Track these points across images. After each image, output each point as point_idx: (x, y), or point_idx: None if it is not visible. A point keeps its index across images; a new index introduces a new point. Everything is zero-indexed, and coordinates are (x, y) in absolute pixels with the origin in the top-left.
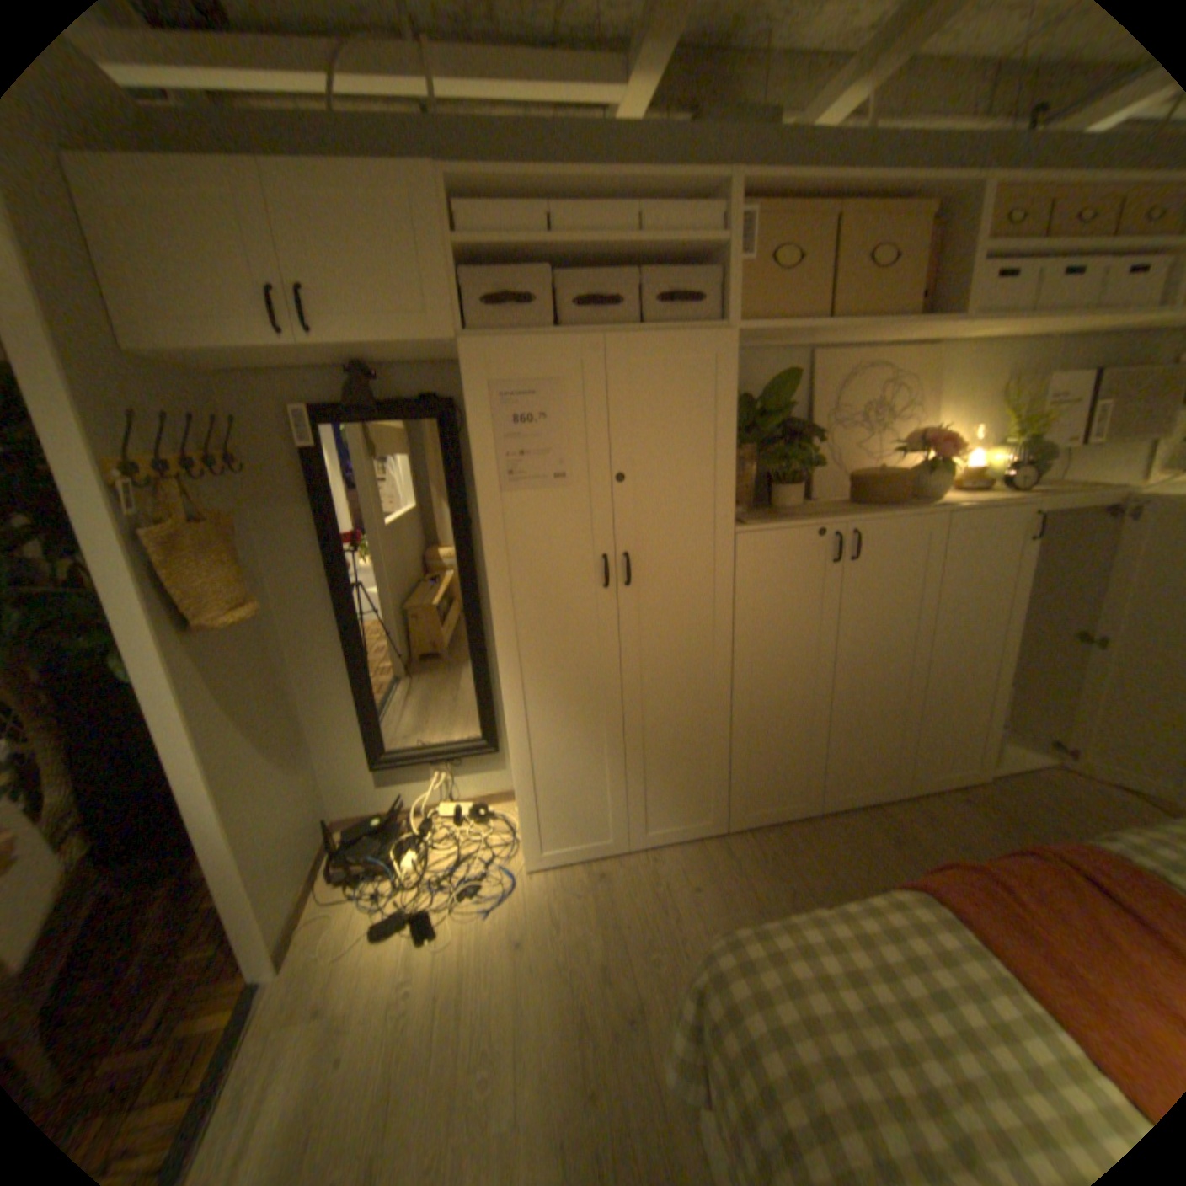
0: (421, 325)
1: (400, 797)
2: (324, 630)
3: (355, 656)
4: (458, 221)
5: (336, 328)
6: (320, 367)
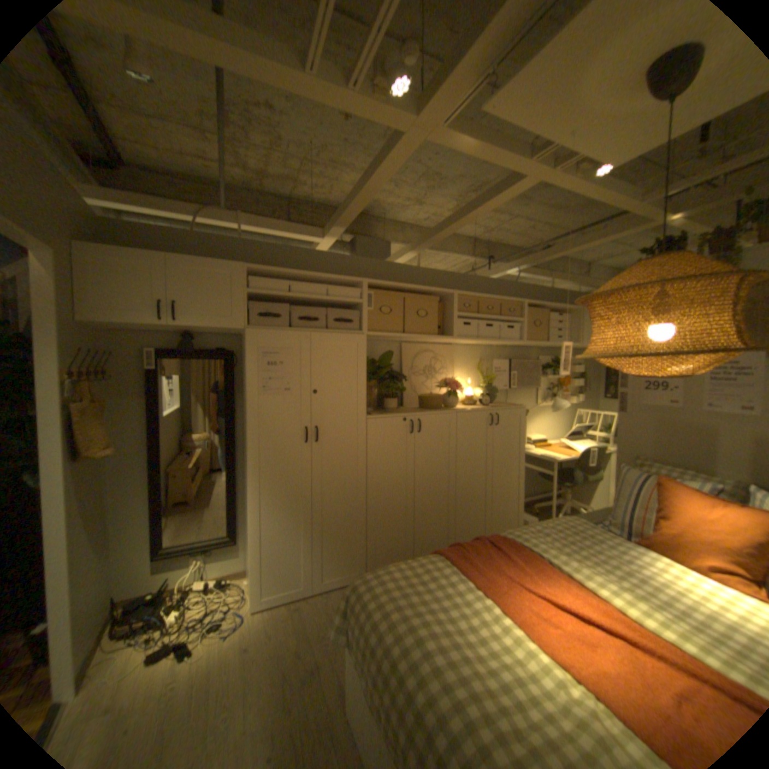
0: (229, 321)
1: (166, 580)
2: (136, 470)
3: (154, 485)
4: (250, 283)
5: (188, 319)
6: (165, 331)
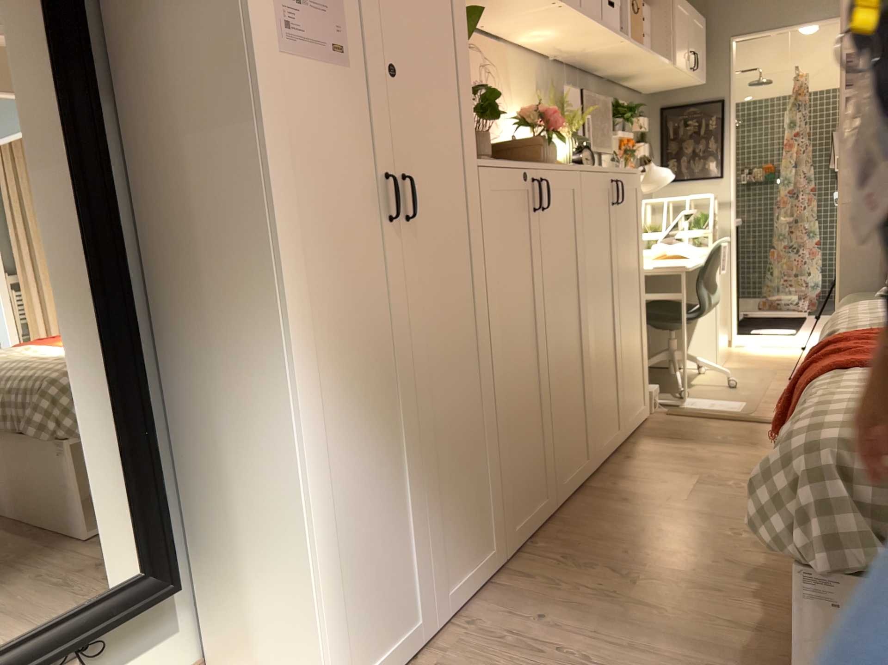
0: None
1: None
2: None
3: None
4: None
5: None
6: None
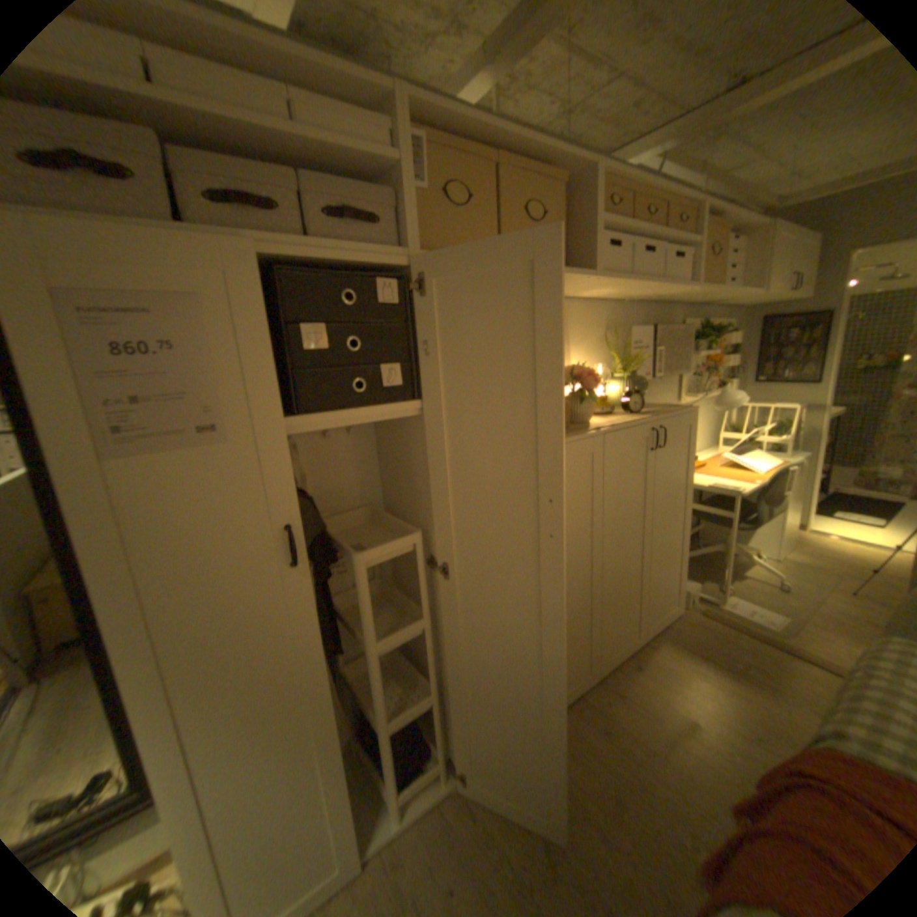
0: None
1: None
2: None
3: None
4: None
5: None
6: None
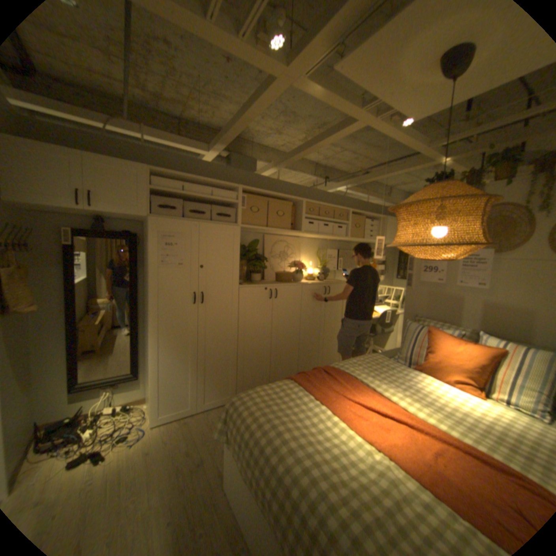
0: (135, 210)
1: (81, 407)
2: (56, 323)
3: (71, 335)
4: (152, 181)
5: (102, 206)
6: (80, 214)
